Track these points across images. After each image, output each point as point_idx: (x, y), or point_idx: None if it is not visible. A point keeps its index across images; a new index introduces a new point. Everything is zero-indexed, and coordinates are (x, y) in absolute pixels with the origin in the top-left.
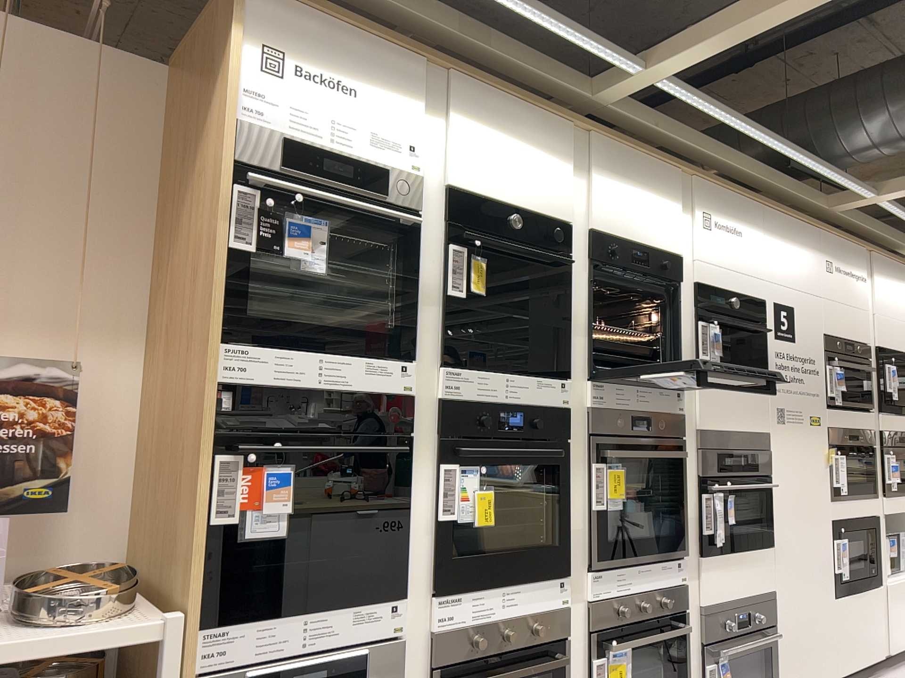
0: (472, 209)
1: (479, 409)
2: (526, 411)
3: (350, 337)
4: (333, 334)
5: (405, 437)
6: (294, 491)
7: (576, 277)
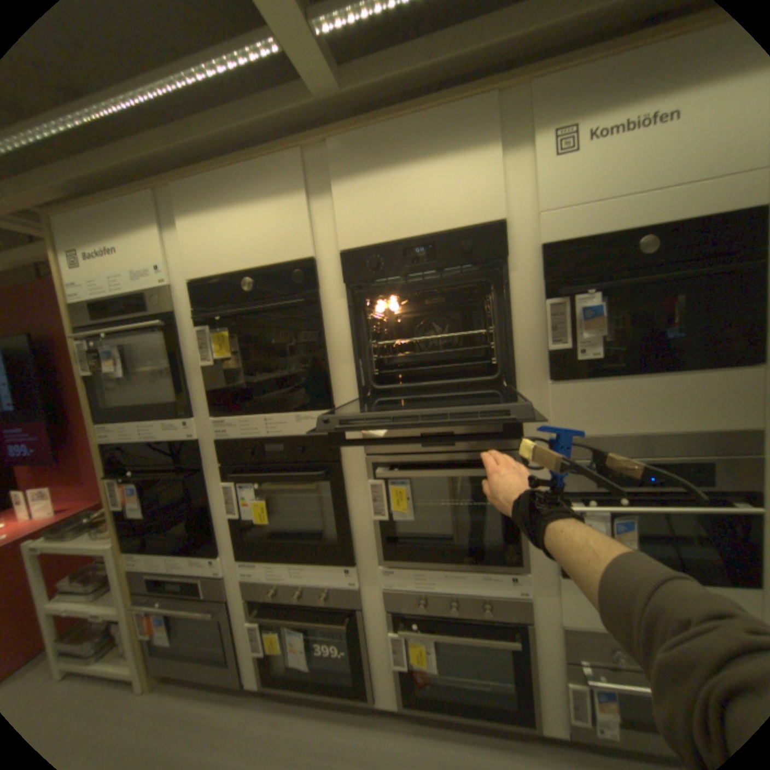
0: (210, 286)
1: (245, 447)
2: (291, 445)
3: (145, 411)
4: (136, 411)
5: (195, 469)
6: (134, 502)
7: (332, 307)
